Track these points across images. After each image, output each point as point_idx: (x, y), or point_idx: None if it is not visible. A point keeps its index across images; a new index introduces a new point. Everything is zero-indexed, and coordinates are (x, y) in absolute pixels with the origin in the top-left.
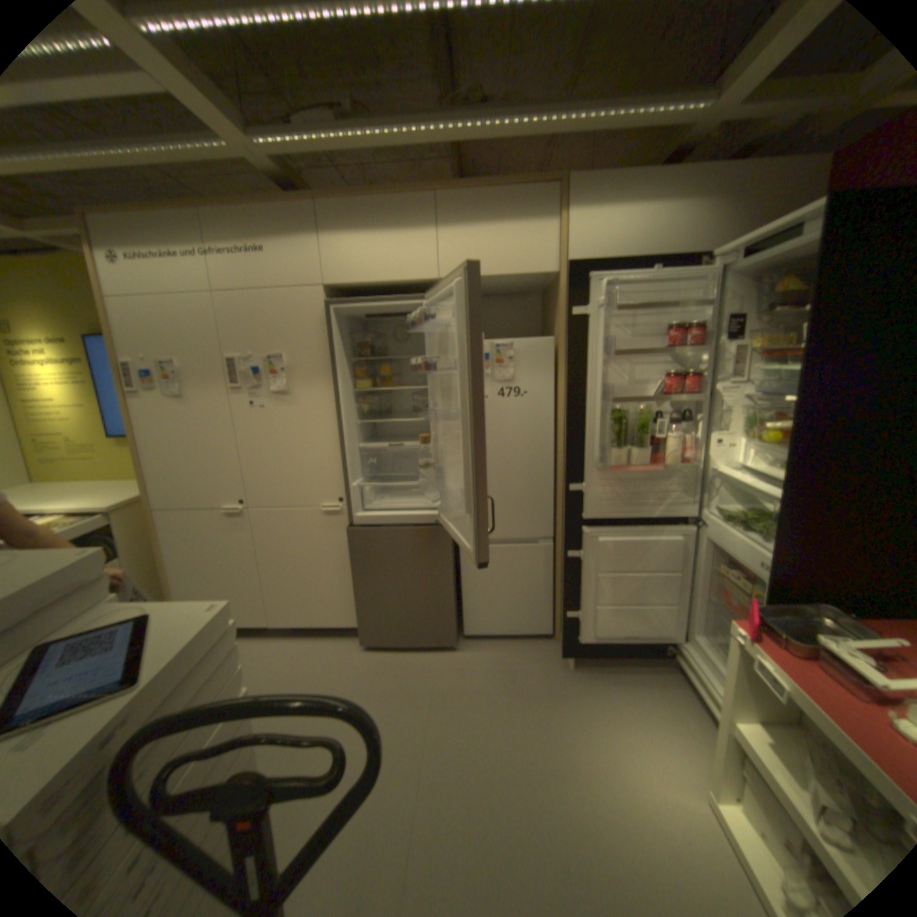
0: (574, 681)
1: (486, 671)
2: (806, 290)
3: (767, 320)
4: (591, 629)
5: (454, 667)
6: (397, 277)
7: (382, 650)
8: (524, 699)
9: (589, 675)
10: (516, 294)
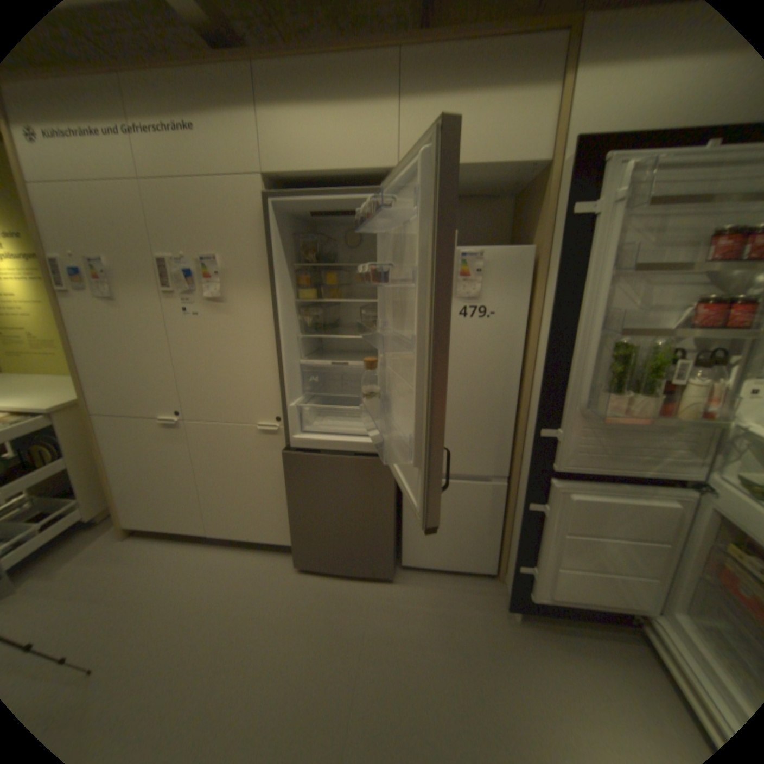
0: (521, 640)
1: (423, 614)
2: None
3: None
4: (549, 590)
5: (389, 604)
6: (347, 163)
7: (316, 573)
8: (465, 659)
9: (539, 634)
10: (485, 196)
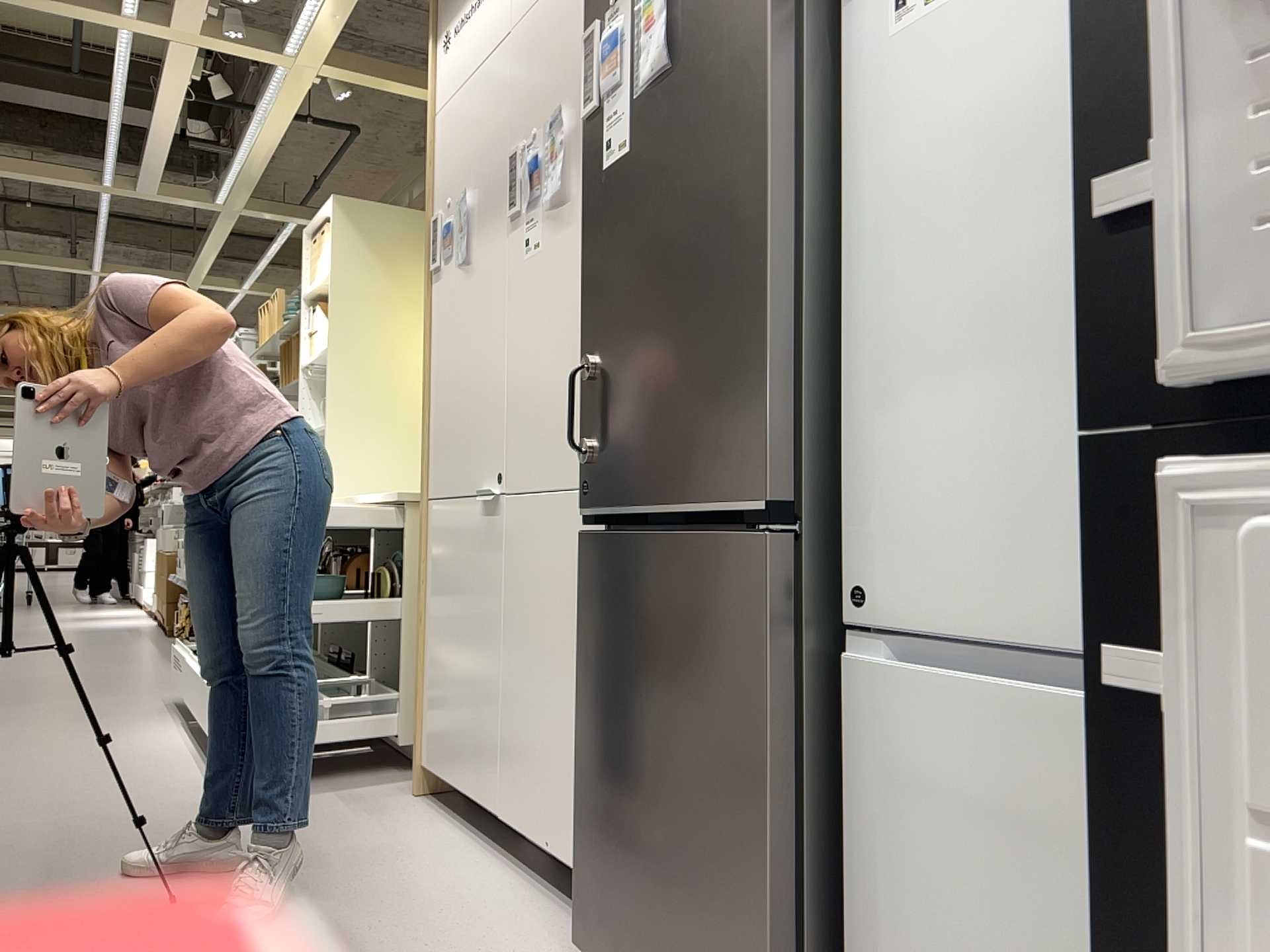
0: None
1: None
2: None
3: None
4: None
5: None
6: None
7: None
8: None
9: None
10: None
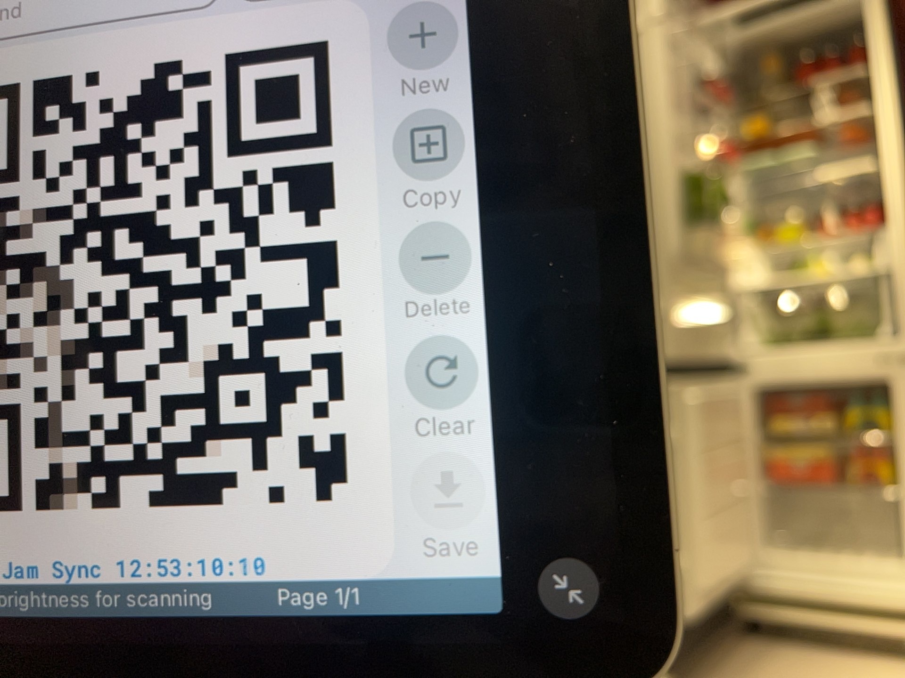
0: None
1: None
2: (786, 72)
3: (738, 109)
4: (699, 584)
5: None
6: None
7: None
8: None
9: None
10: None
